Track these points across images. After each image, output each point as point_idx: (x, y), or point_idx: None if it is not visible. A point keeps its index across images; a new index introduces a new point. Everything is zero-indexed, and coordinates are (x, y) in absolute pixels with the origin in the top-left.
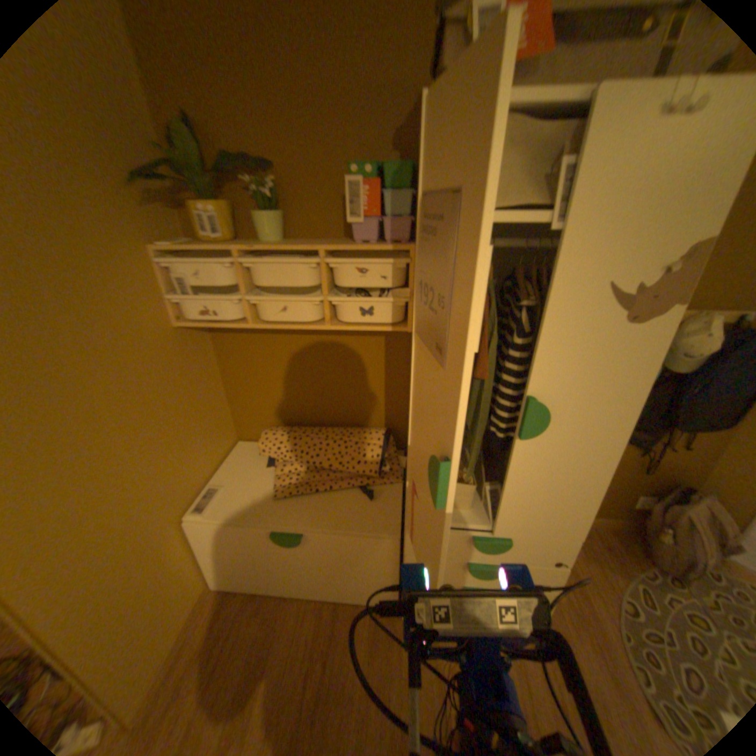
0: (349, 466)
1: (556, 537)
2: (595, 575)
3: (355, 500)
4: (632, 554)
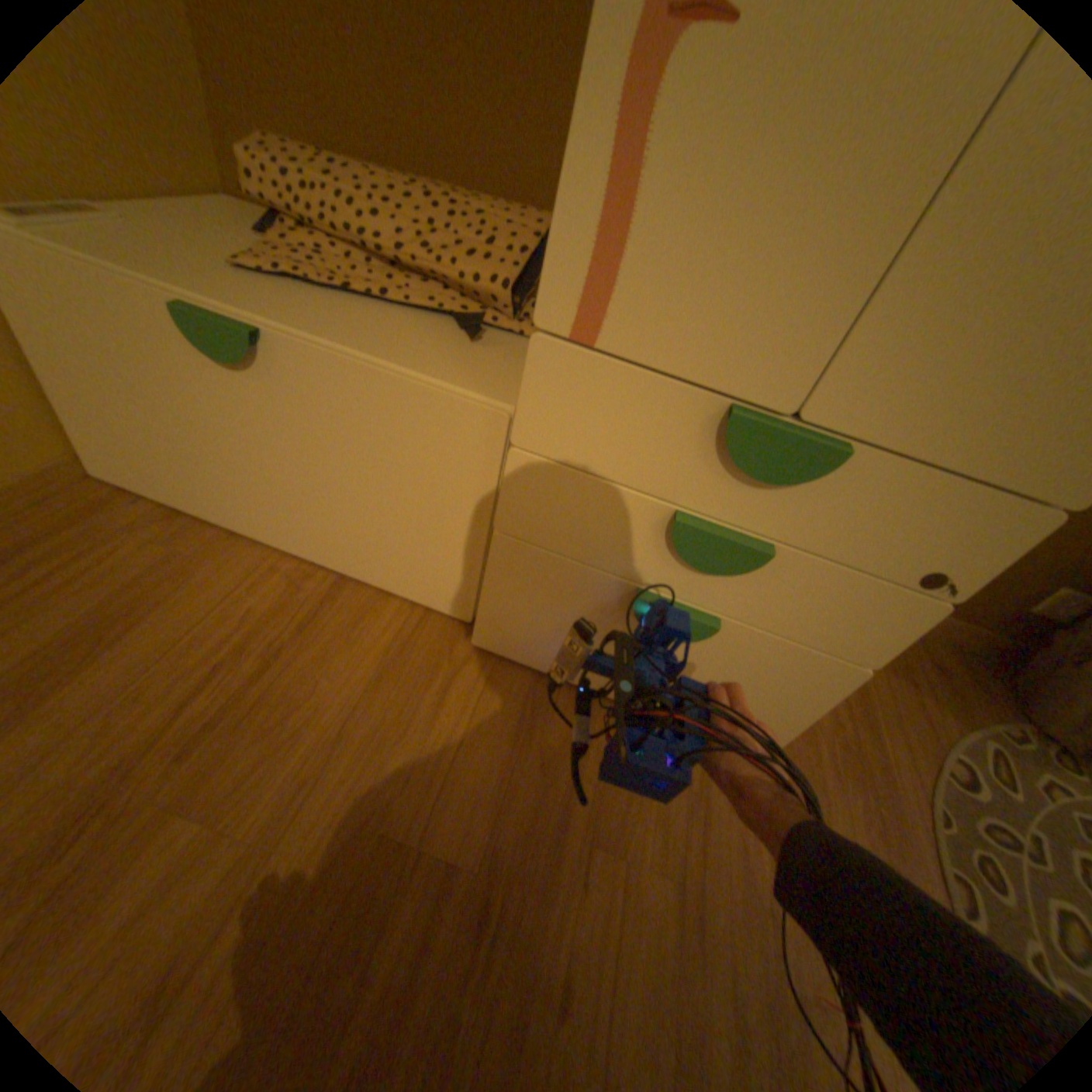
0: (445, 258)
1: (1003, 466)
2: (901, 697)
3: (433, 329)
4: (982, 688)
